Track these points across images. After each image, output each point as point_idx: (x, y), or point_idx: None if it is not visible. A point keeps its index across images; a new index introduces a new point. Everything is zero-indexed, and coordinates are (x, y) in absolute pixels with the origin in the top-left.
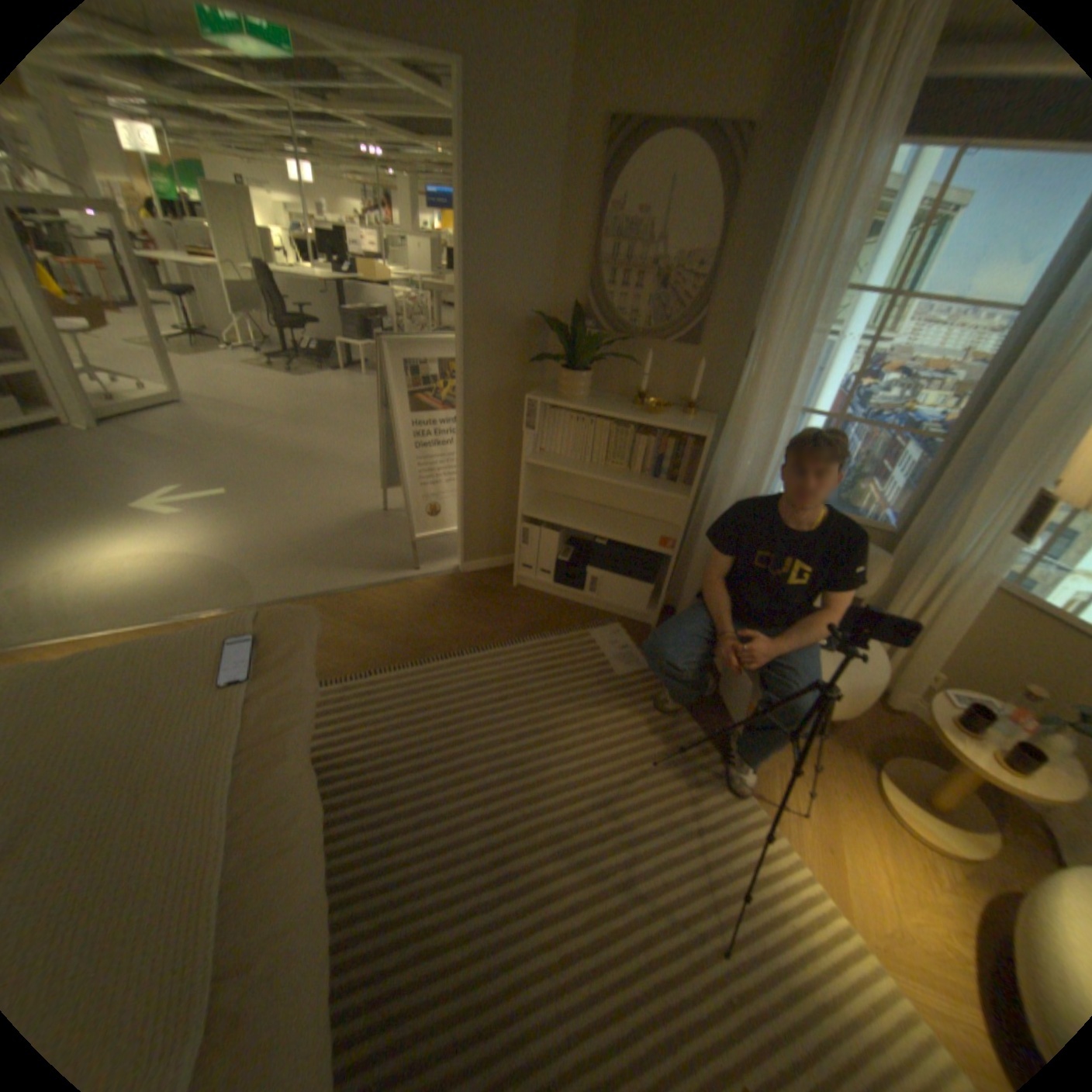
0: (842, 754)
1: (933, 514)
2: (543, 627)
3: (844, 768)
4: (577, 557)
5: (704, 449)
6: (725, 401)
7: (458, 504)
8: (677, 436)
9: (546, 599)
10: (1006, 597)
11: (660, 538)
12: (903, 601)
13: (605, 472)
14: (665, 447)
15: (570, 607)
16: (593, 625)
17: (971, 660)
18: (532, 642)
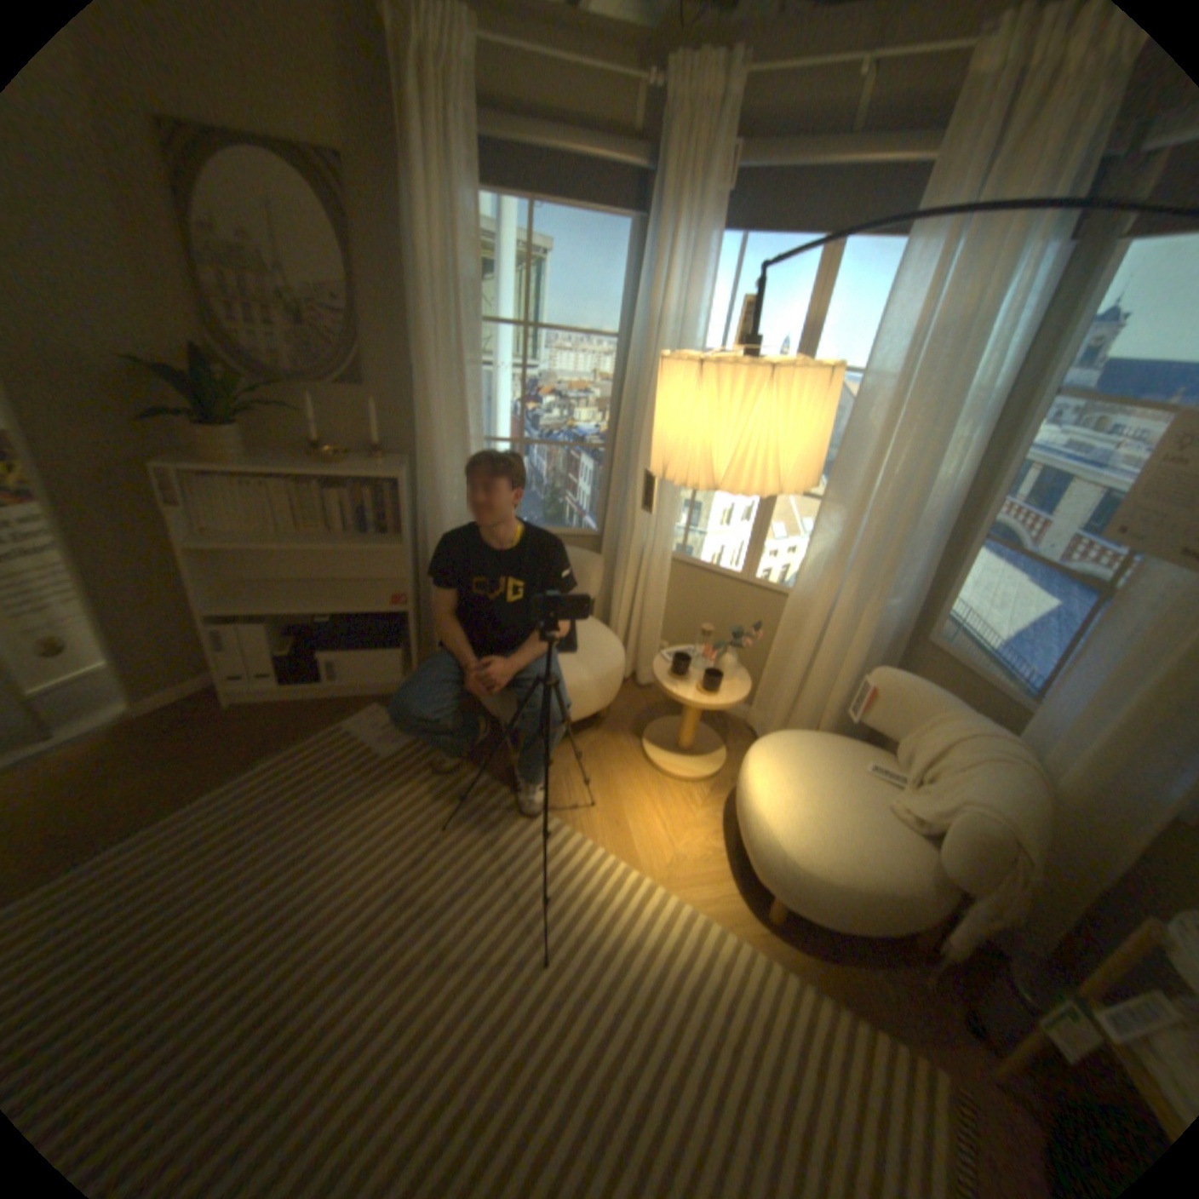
0: (612, 738)
1: (616, 512)
2: (281, 741)
3: (616, 749)
4: (303, 646)
5: (406, 492)
6: (413, 440)
7: (96, 627)
8: (375, 484)
9: (279, 707)
10: (680, 566)
11: (393, 597)
12: (619, 591)
13: (301, 538)
14: (363, 497)
15: (314, 706)
16: (347, 715)
17: (677, 623)
18: (268, 764)
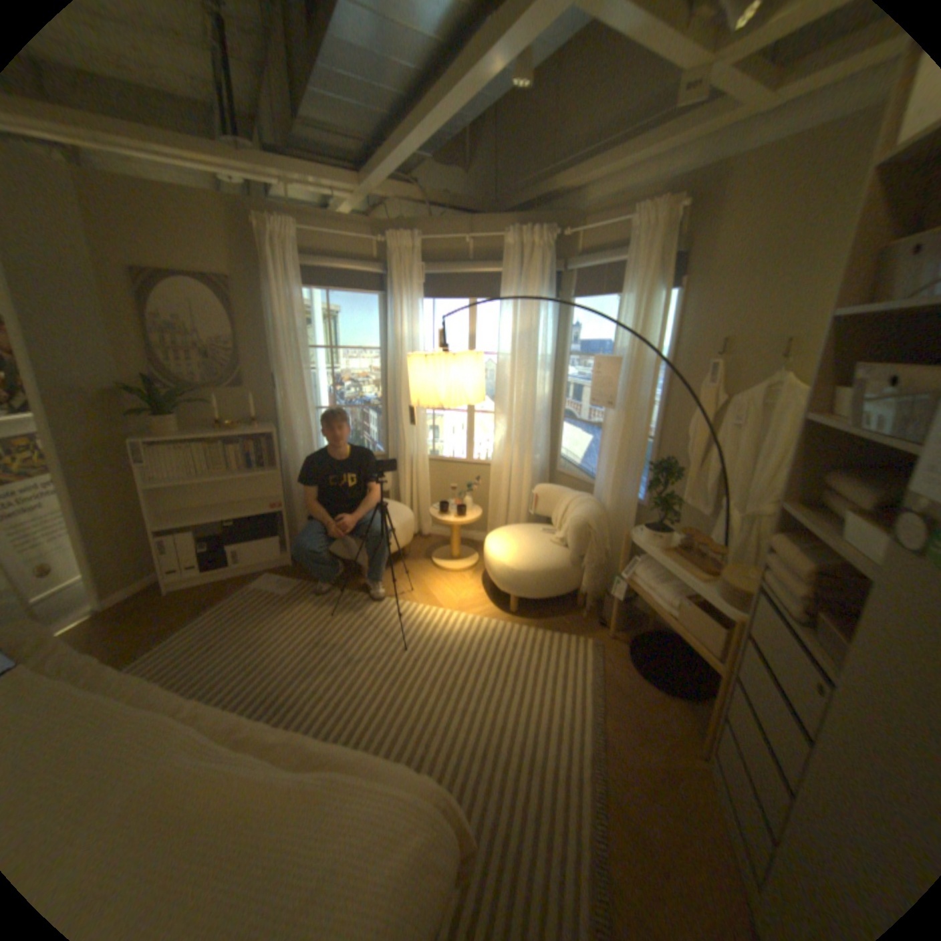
0: (414, 563)
1: (393, 439)
2: (209, 604)
3: (417, 567)
4: (212, 547)
5: (273, 442)
6: (272, 414)
7: (77, 551)
8: (251, 441)
9: (199, 589)
10: (433, 462)
11: (268, 506)
12: (402, 482)
13: (211, 477)
14: (248, 448)
15: (223, 584)
16: (248, 584)
17: (437, 495)
18: (207, 614)
